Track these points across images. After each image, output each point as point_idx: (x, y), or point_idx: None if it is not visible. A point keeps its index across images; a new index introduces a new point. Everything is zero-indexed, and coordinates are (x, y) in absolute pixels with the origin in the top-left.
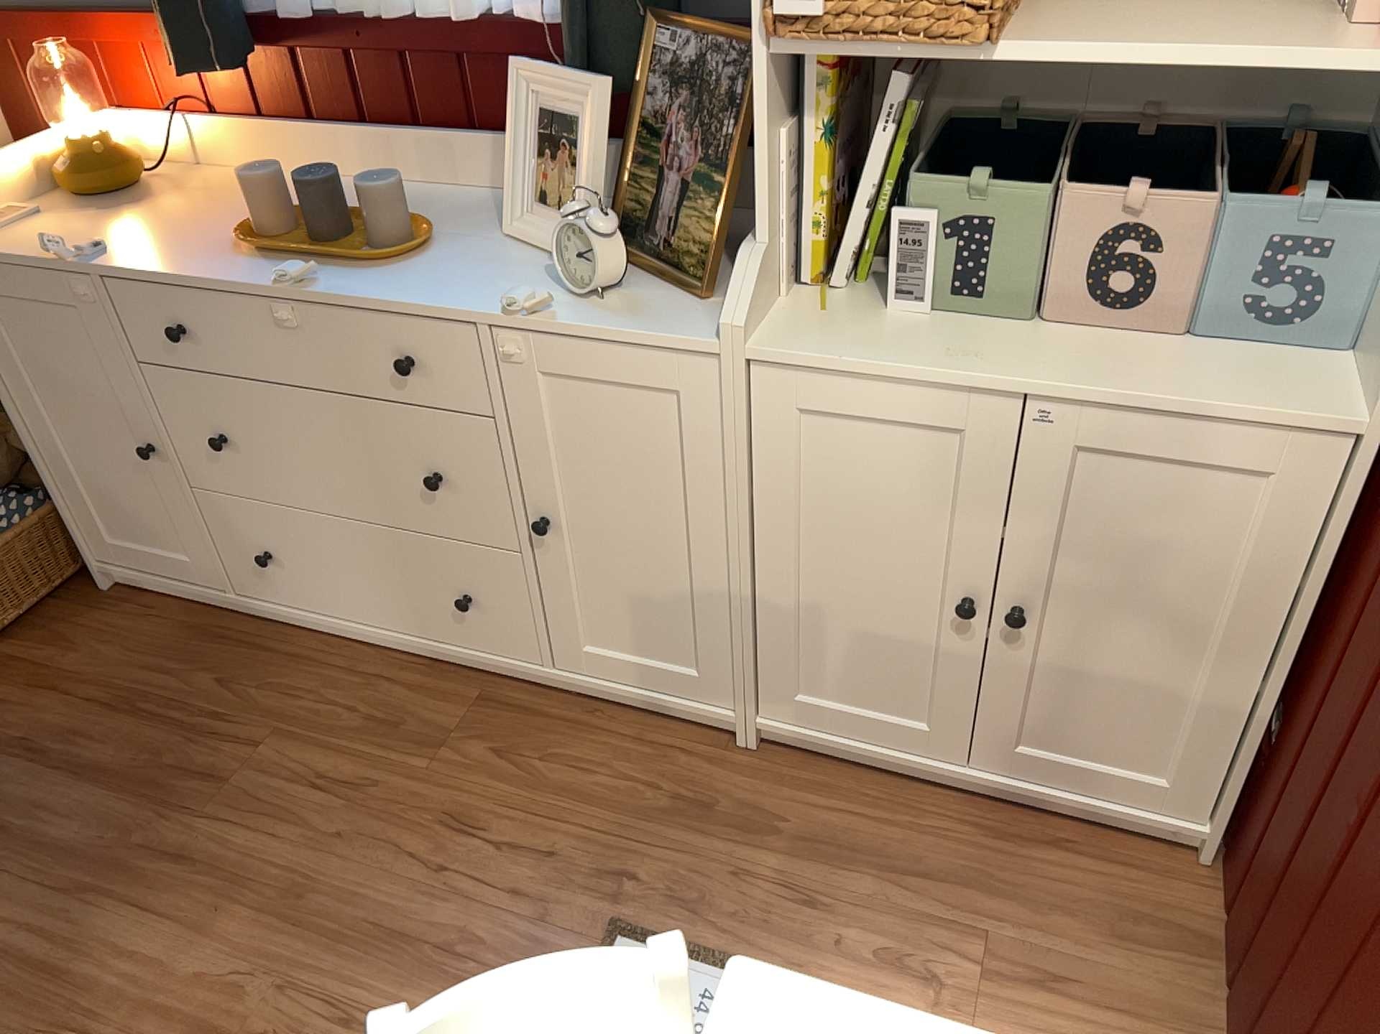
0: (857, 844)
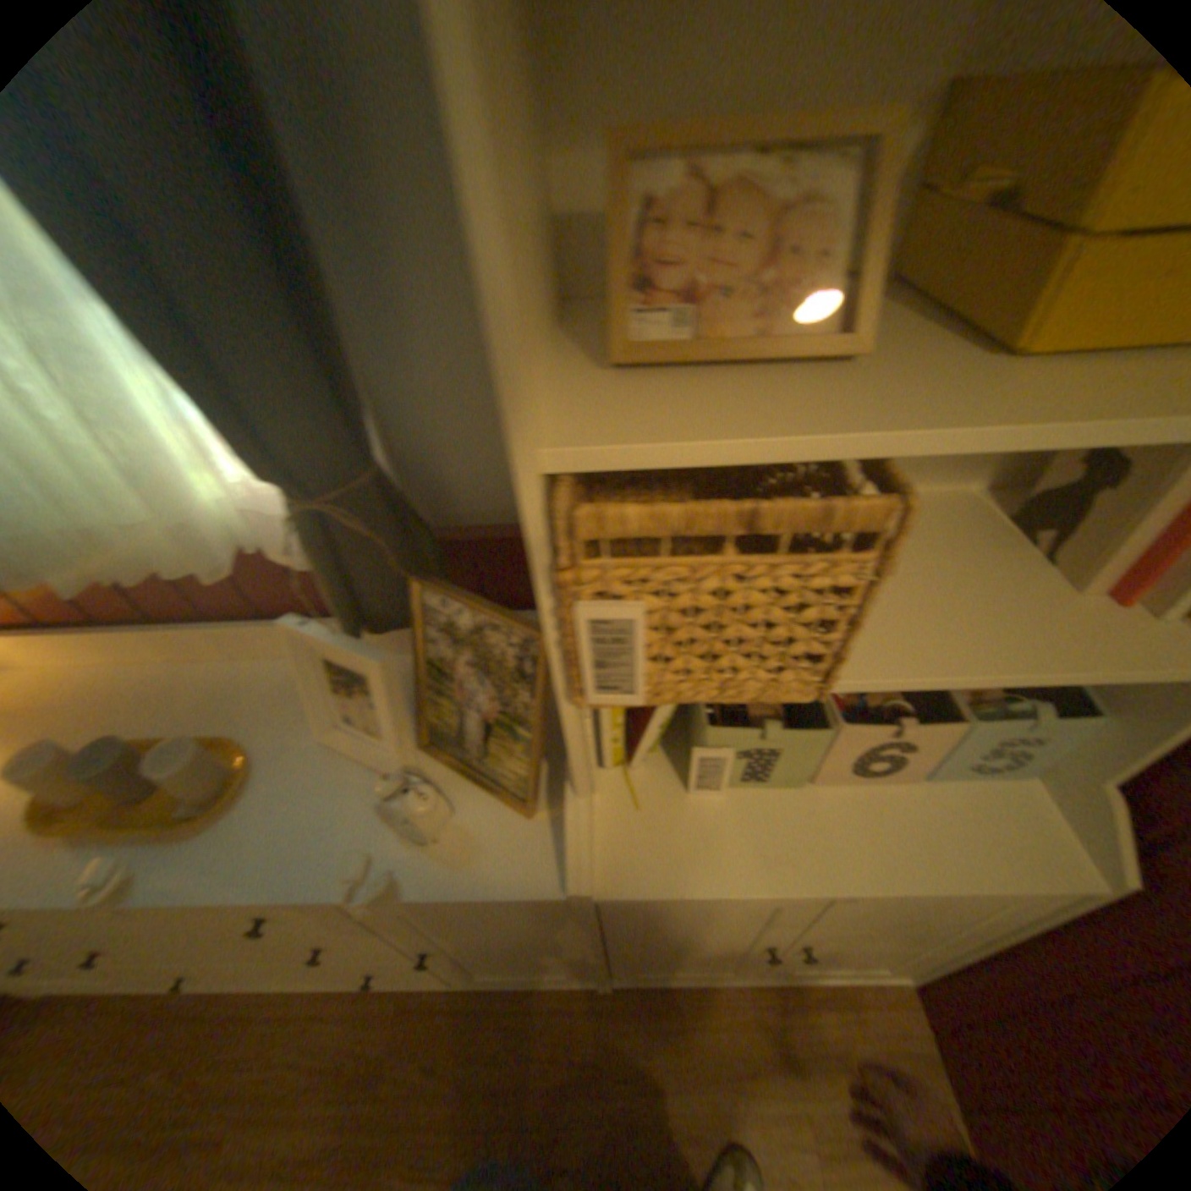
0: (707, 1069)
